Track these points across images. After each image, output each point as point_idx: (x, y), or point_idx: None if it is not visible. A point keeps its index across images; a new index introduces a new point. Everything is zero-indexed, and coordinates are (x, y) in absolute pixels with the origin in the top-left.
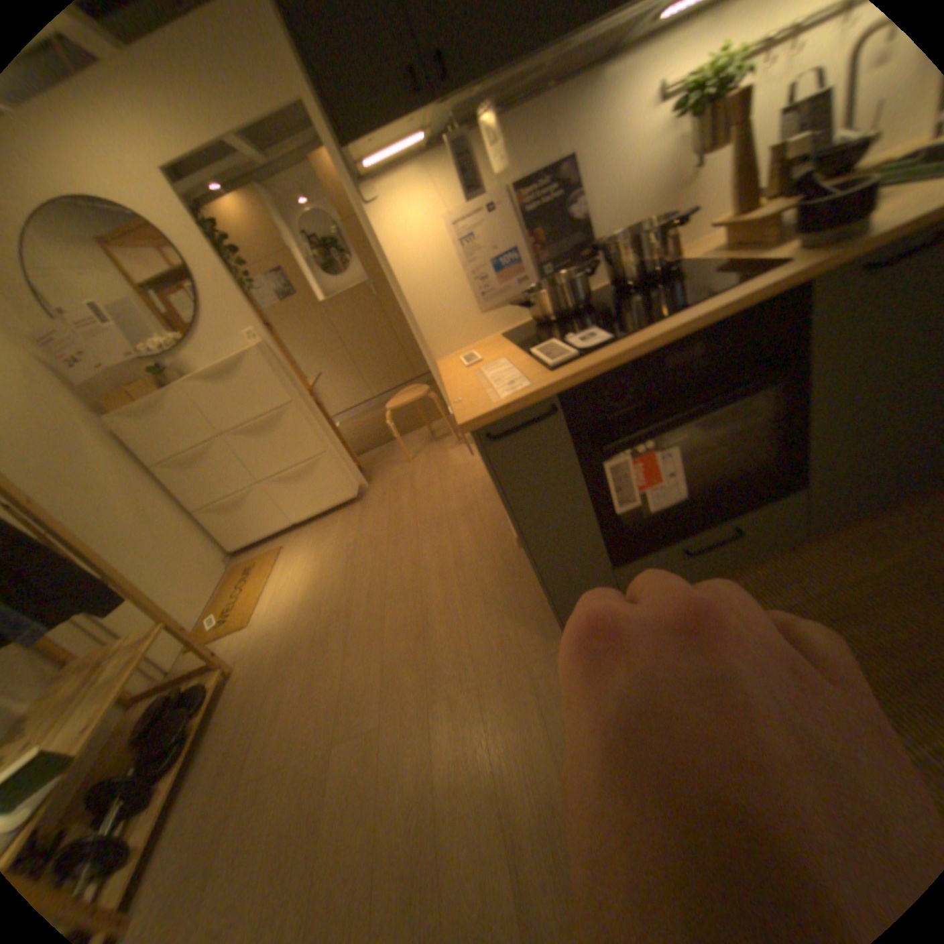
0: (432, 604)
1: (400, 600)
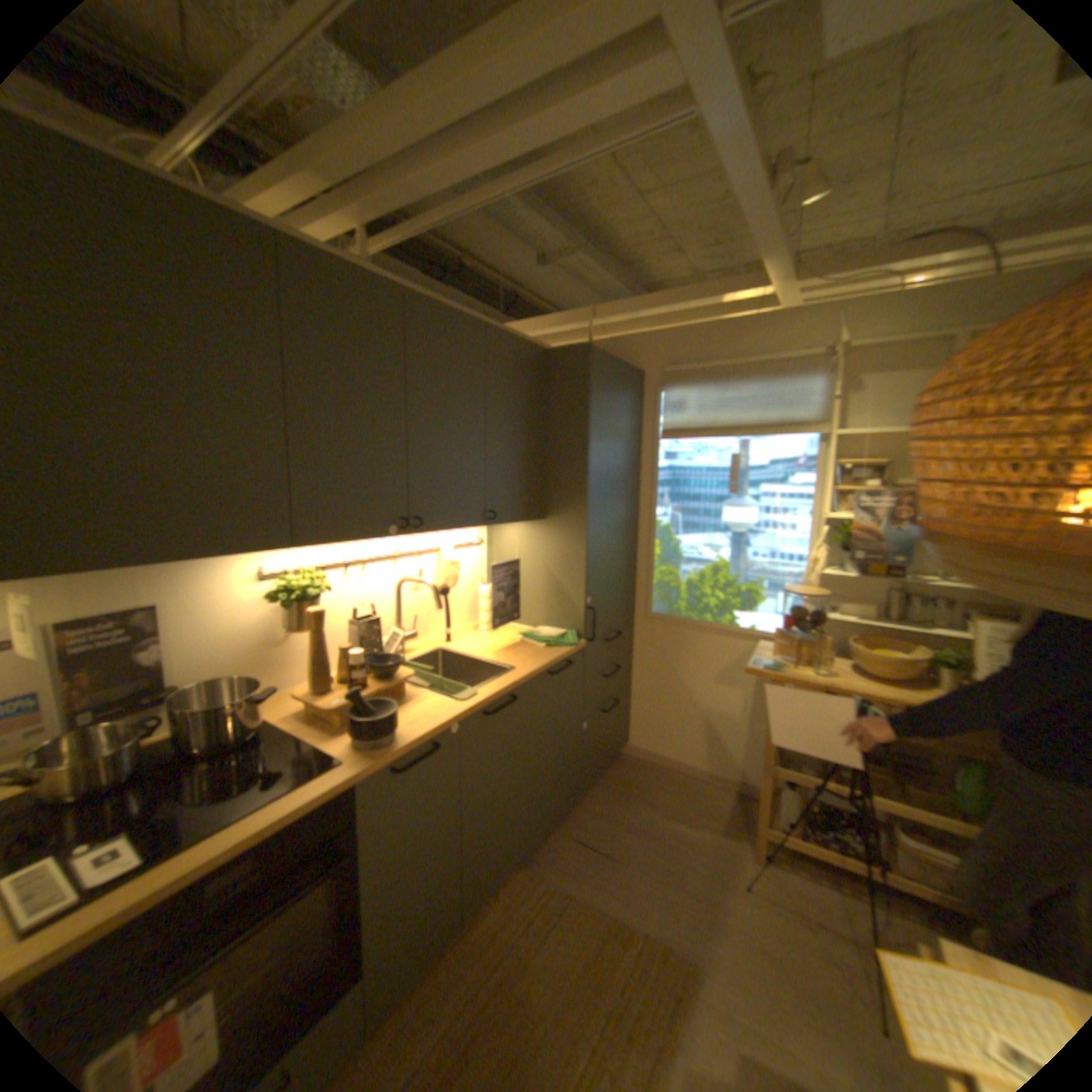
0: None
1: None
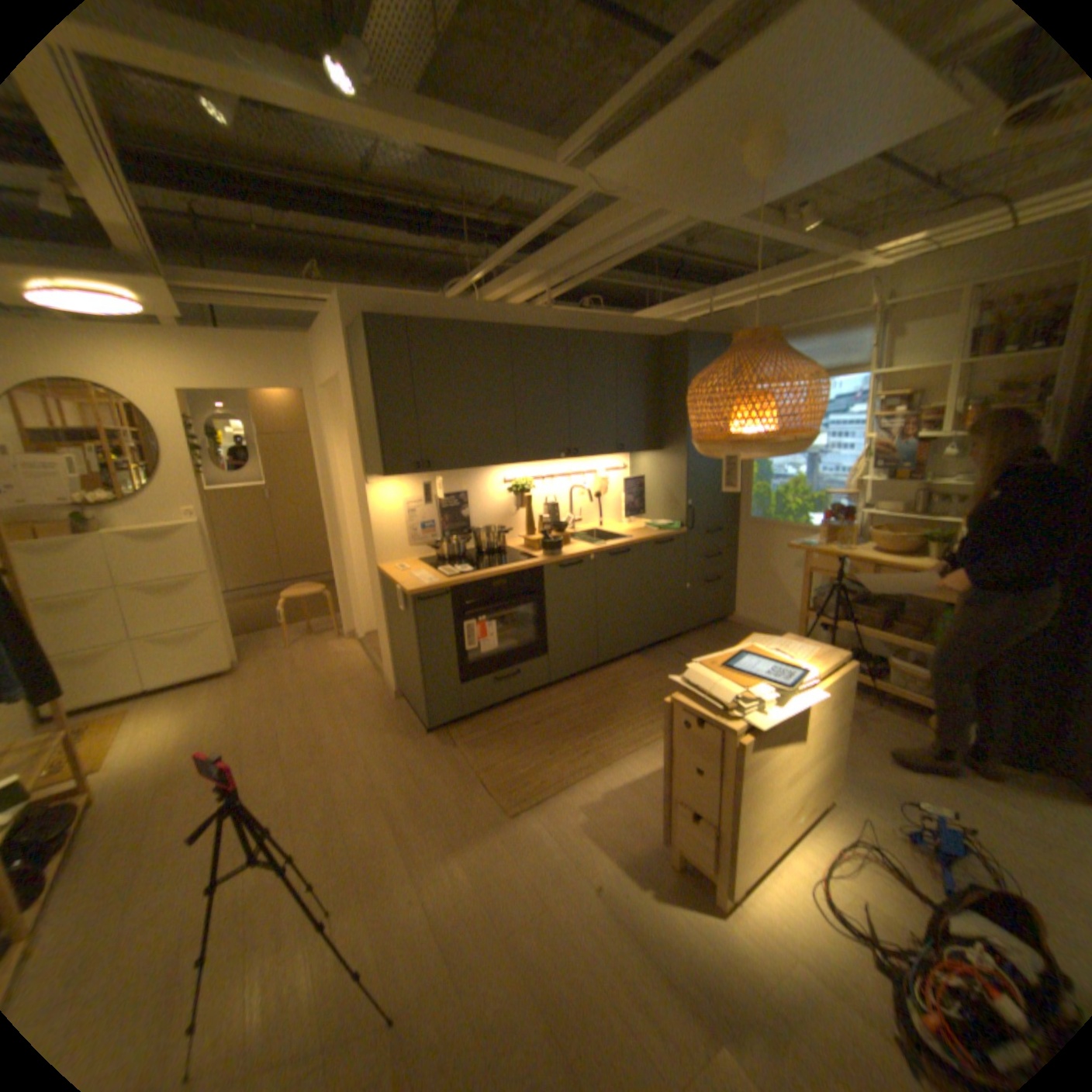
0: (323, 735)
1: (292, 736)
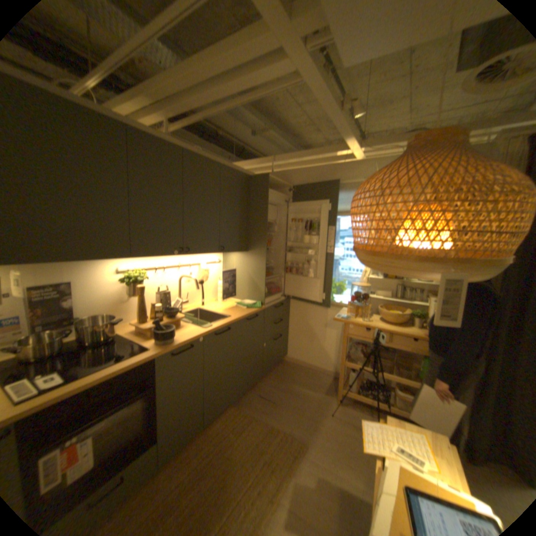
0: None
1: None
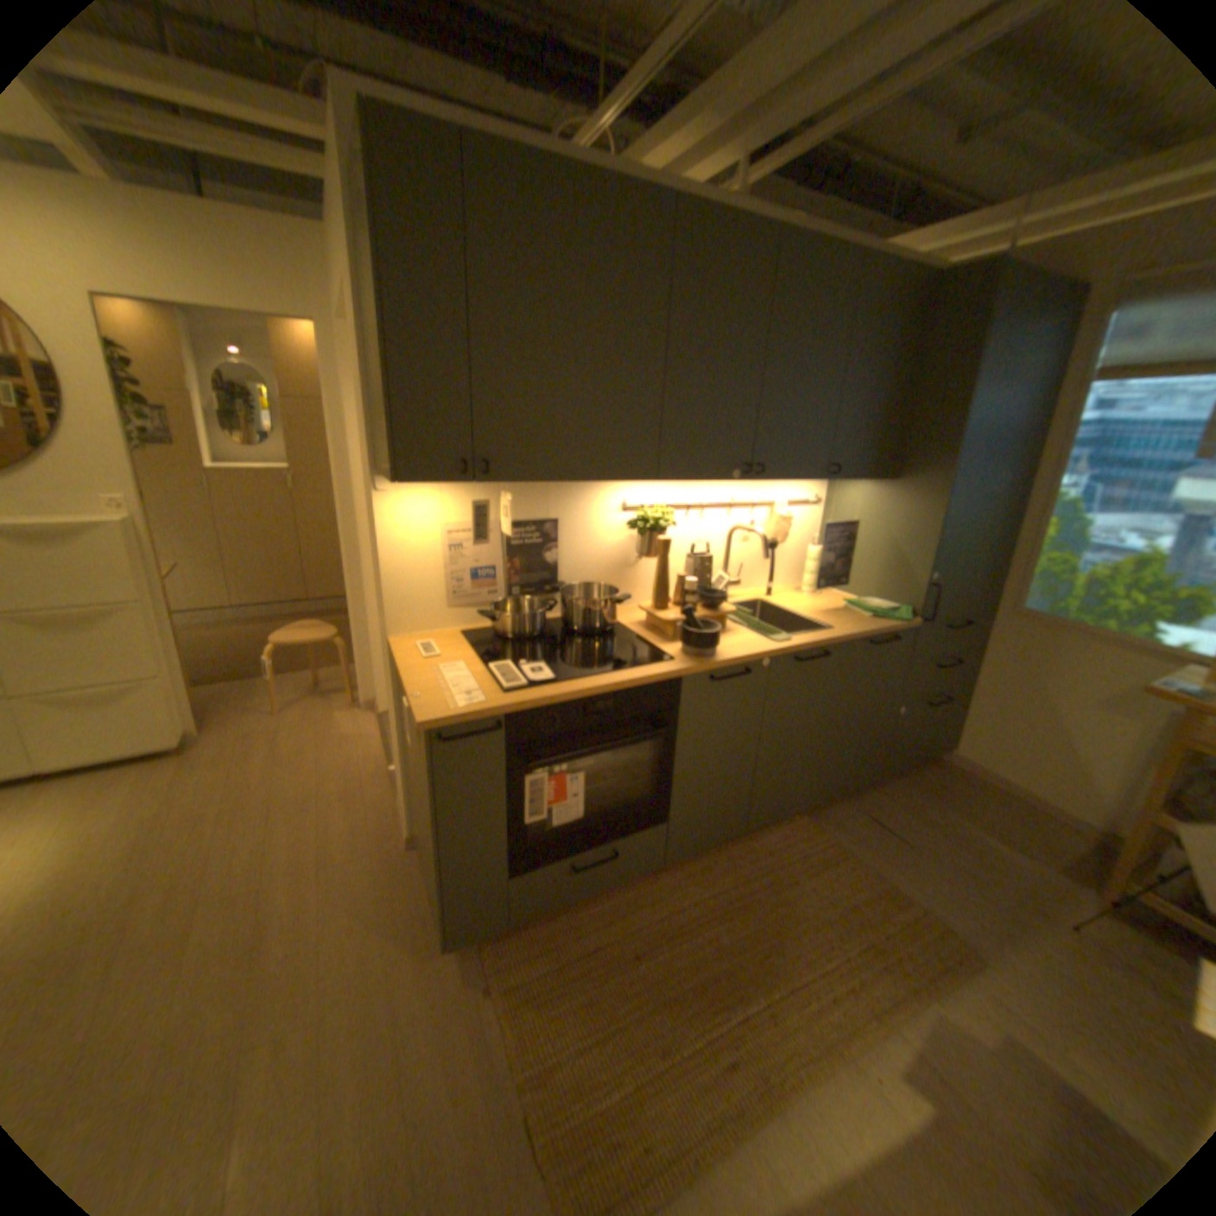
0: (271, 918)
1: (221, 911)
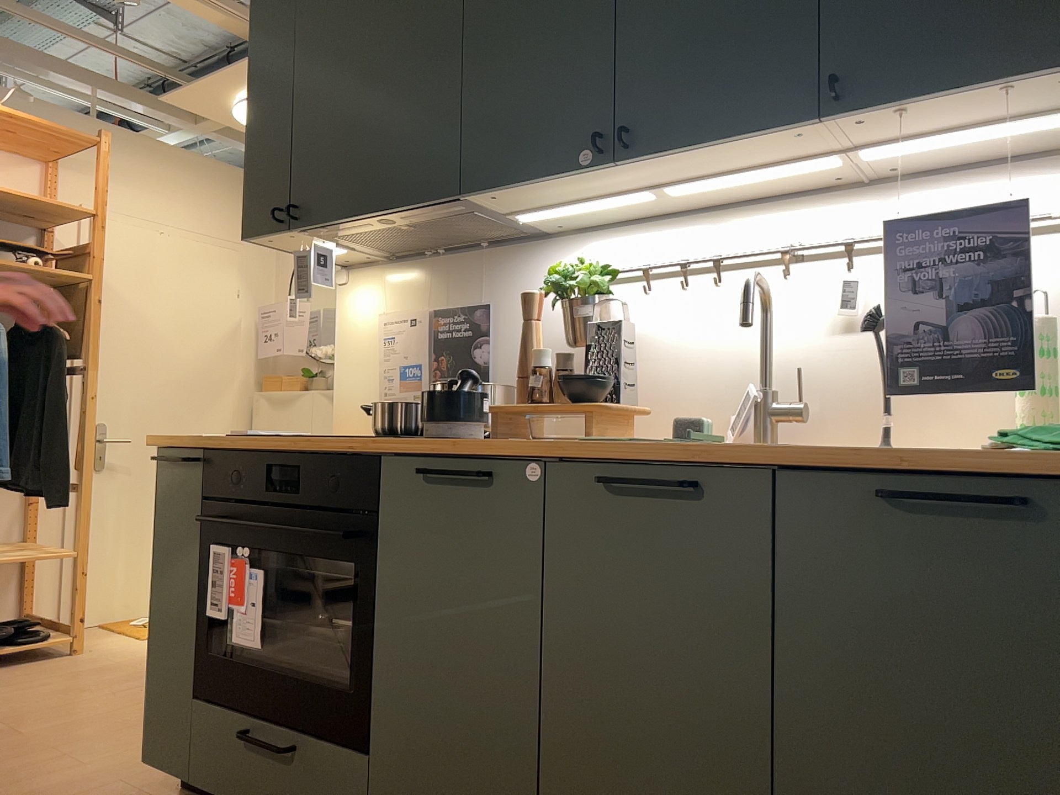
0: None
1: None
